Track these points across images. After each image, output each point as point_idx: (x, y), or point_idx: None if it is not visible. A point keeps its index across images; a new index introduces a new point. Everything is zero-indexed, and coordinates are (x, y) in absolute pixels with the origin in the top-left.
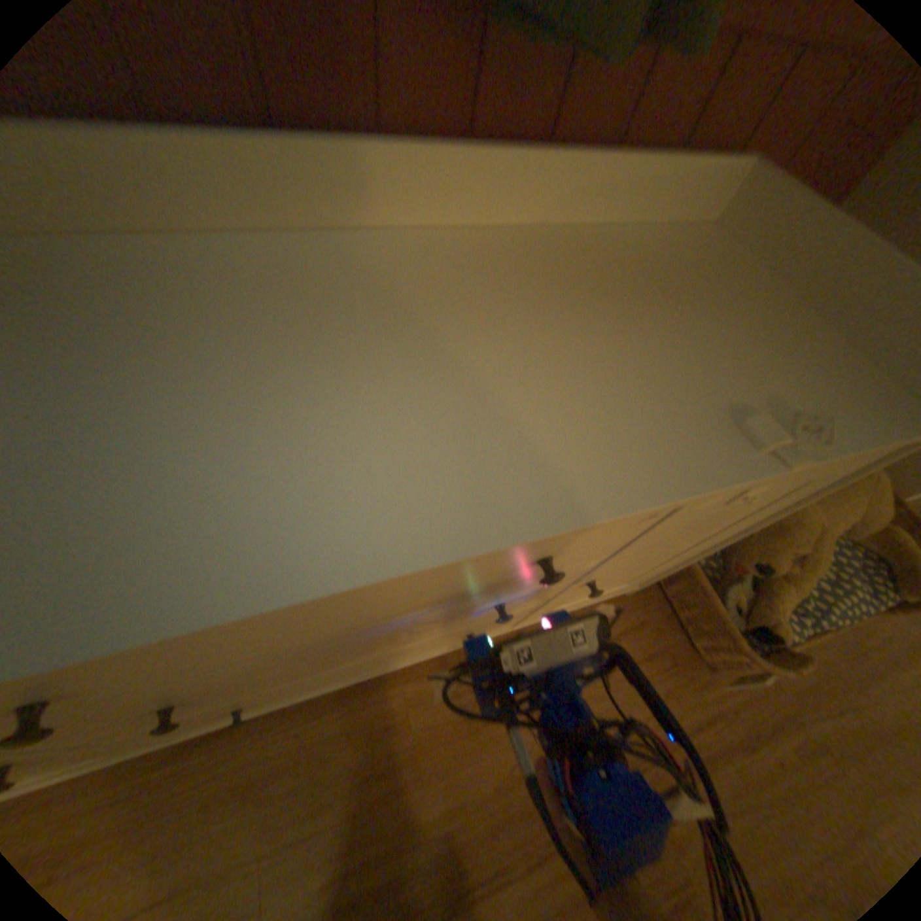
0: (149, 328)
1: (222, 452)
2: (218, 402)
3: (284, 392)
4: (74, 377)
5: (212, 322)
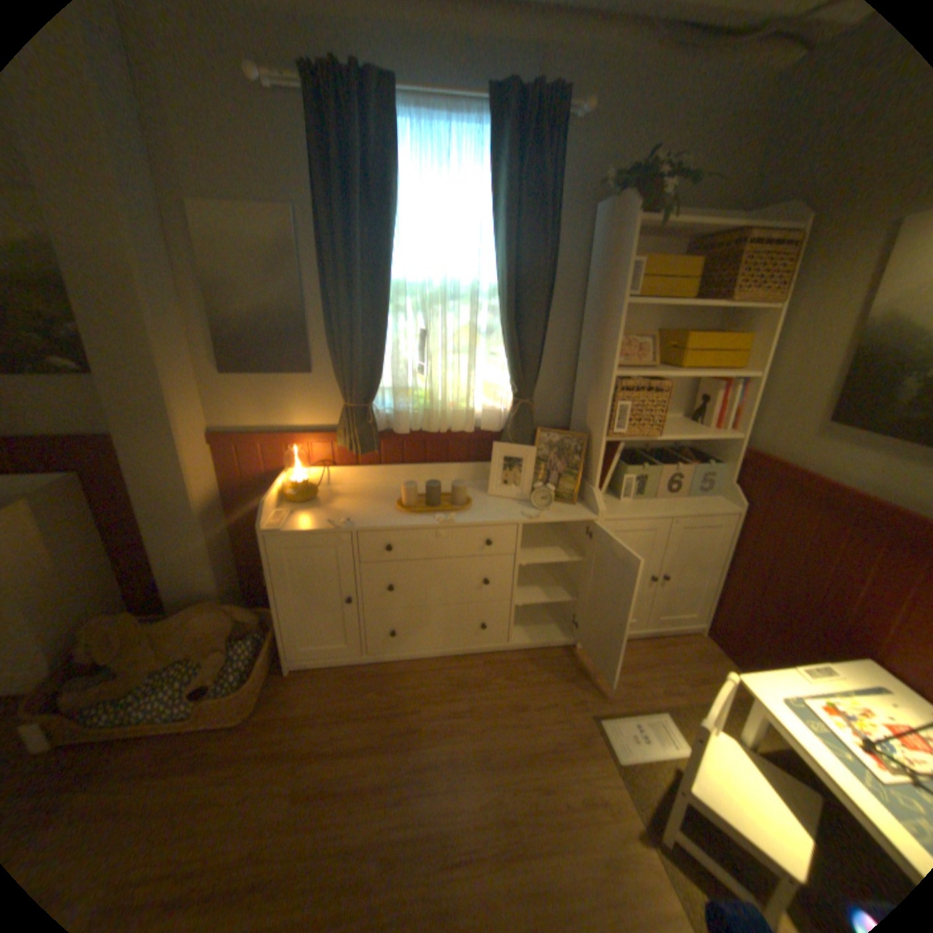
0: None
1: None
2: None
3: None
4: None
5: None
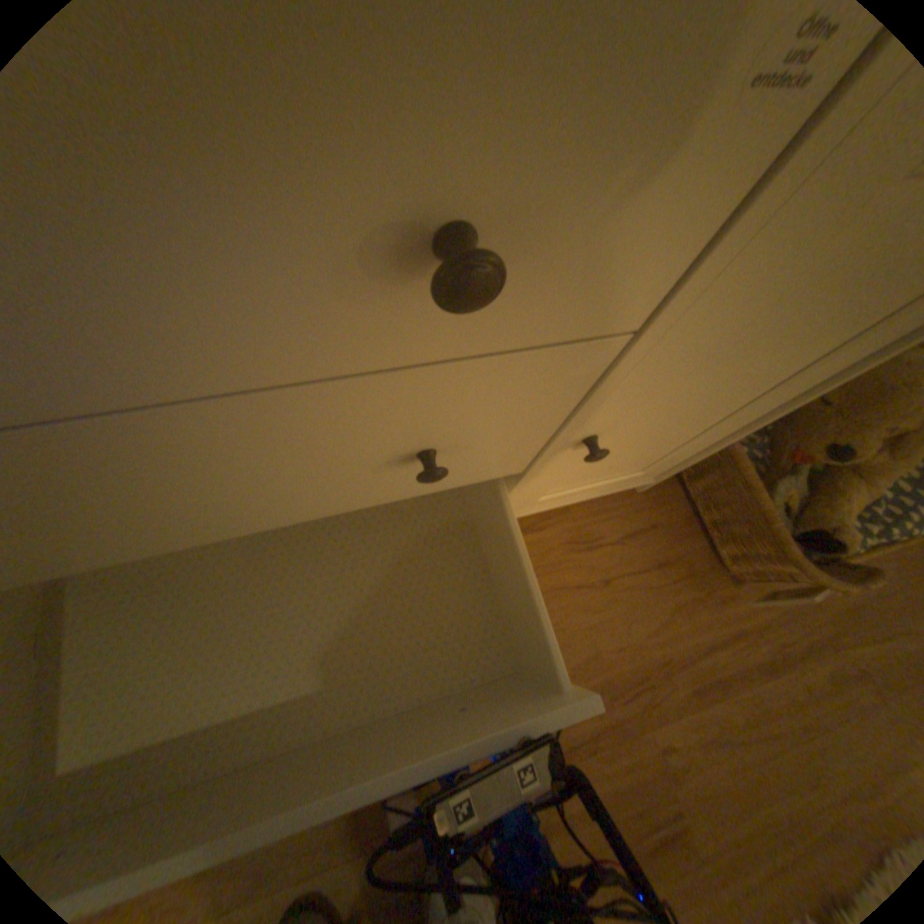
0: None
1: None
2: None
3: None
4: None
5: None
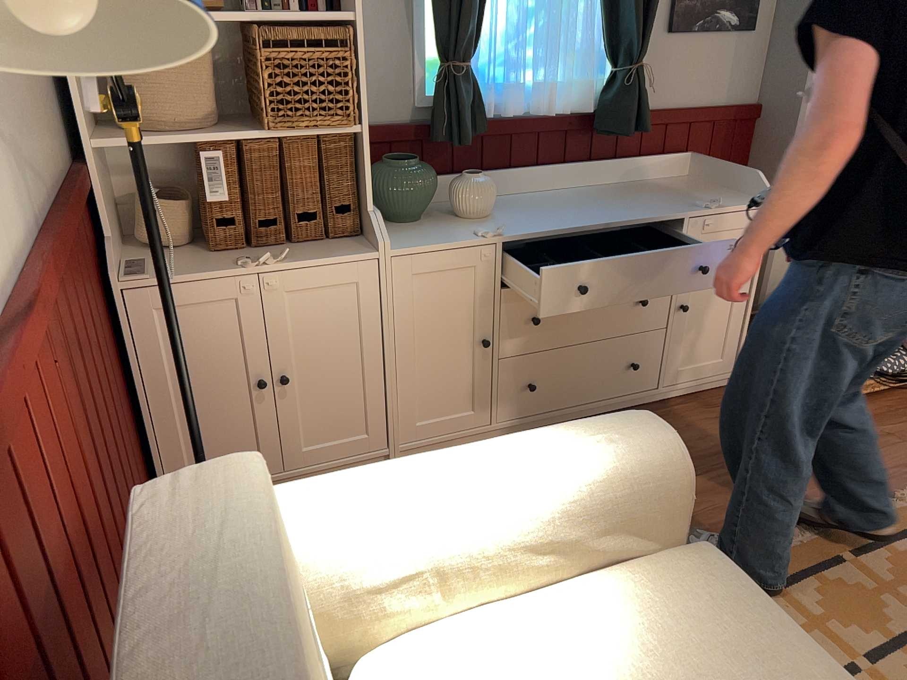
0: (529, 206)
1: (565, 216)
2: (557, 212)
3: (569, 210)
4: (523, 212)
5: (541, 205)
